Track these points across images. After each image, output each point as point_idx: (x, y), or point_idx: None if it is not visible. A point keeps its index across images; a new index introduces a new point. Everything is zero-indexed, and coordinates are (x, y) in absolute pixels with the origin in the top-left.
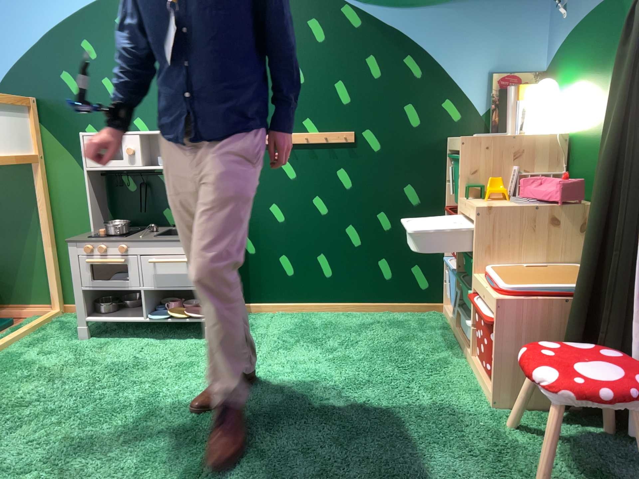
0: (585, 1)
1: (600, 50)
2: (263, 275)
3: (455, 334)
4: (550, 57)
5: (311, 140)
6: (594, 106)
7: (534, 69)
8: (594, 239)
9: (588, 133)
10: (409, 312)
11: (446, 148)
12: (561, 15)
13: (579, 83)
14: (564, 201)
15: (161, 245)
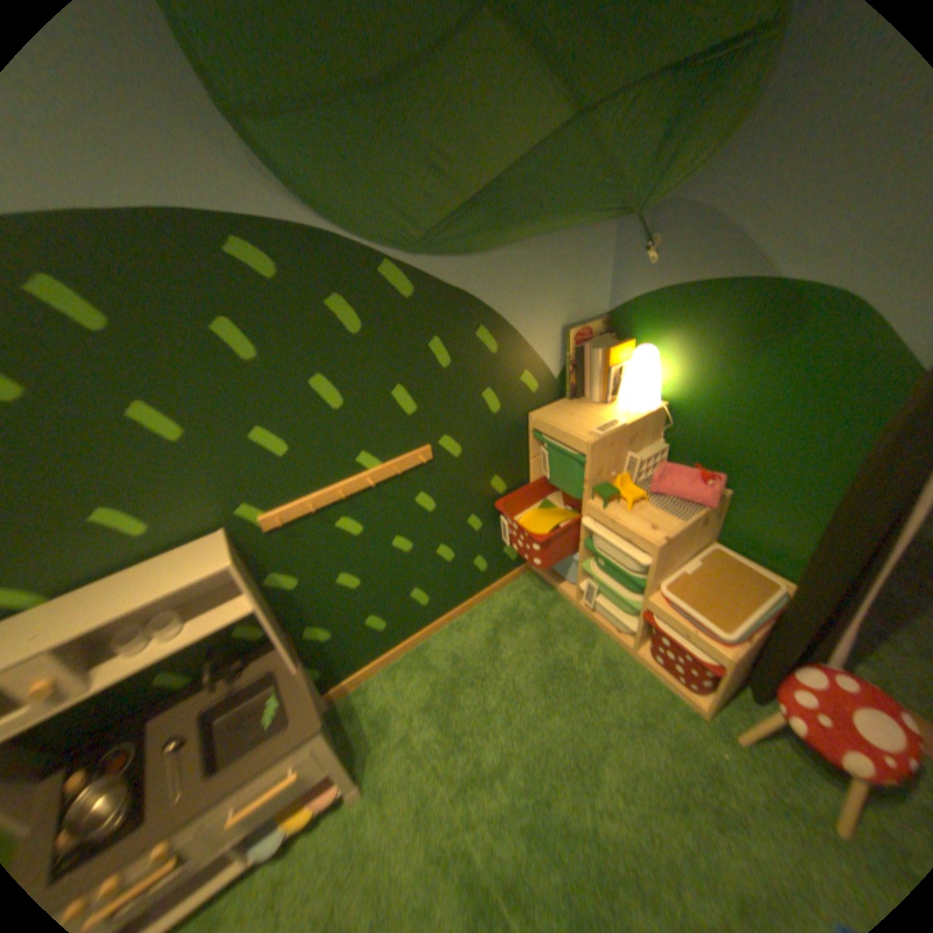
0: (709, 260)
1: (739, 332)
2: (351, 649)
3: (576, 606)
4: (619, 299)
5: (377, 479)
6: (723, 391)
7: (601, 313)
8: (834, 597)
9: (706, 414)
10: (506, 587)
11: (528, 425)
12: (650, 258)
13: (689, 354)
14: (719, 505)
15: (240, 788)
